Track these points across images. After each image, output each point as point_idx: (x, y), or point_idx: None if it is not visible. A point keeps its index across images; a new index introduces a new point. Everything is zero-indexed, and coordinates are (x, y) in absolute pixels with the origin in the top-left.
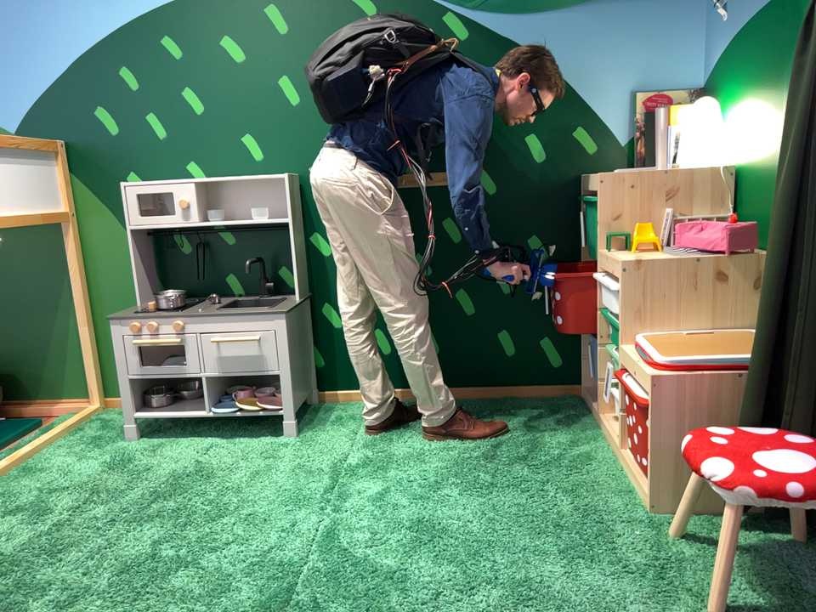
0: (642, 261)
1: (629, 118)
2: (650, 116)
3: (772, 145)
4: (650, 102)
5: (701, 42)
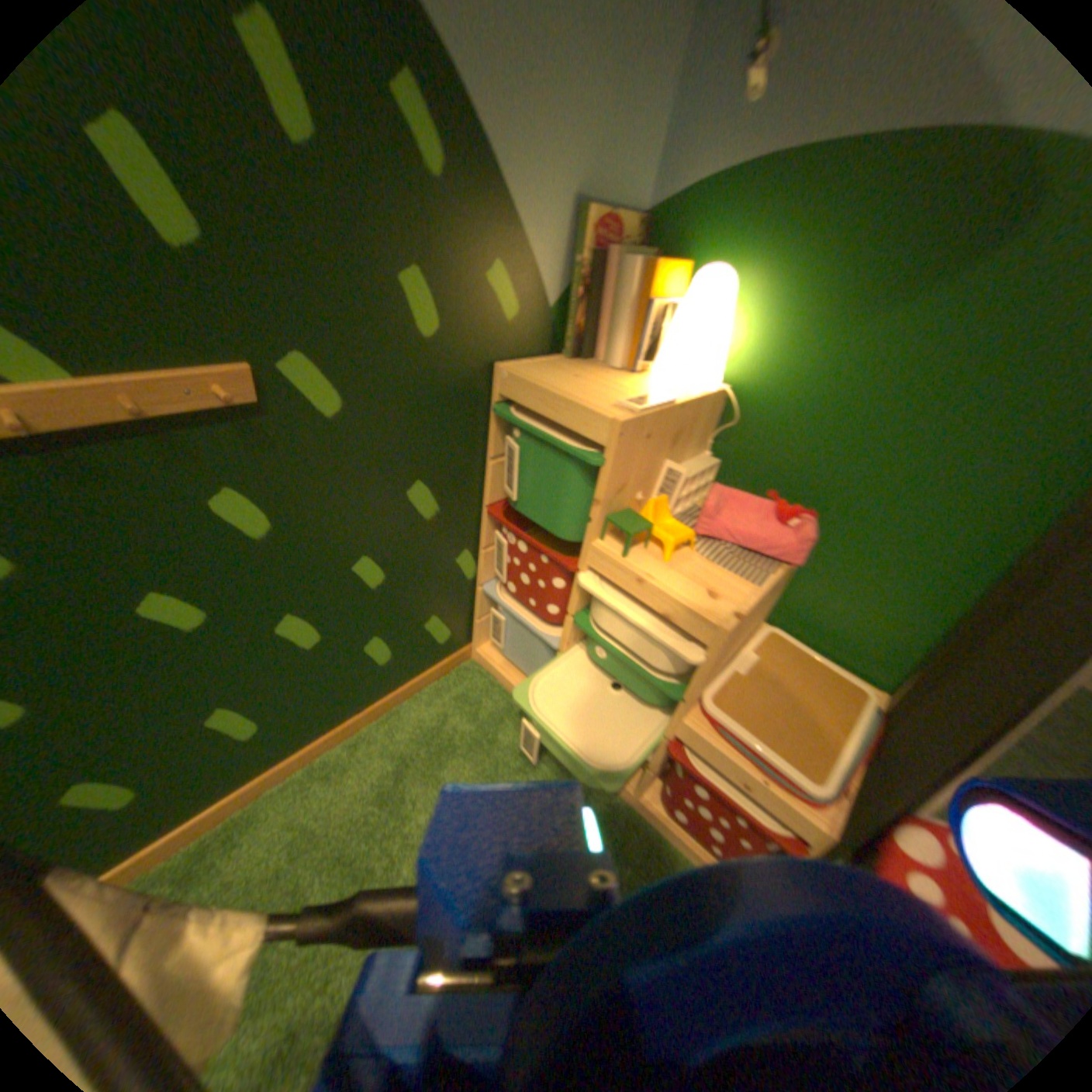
0: (737, 612)
1: (567, 249)
2: (602, 253)
3: (835, 393)
4: (603, 224)
5: (670, 115)
